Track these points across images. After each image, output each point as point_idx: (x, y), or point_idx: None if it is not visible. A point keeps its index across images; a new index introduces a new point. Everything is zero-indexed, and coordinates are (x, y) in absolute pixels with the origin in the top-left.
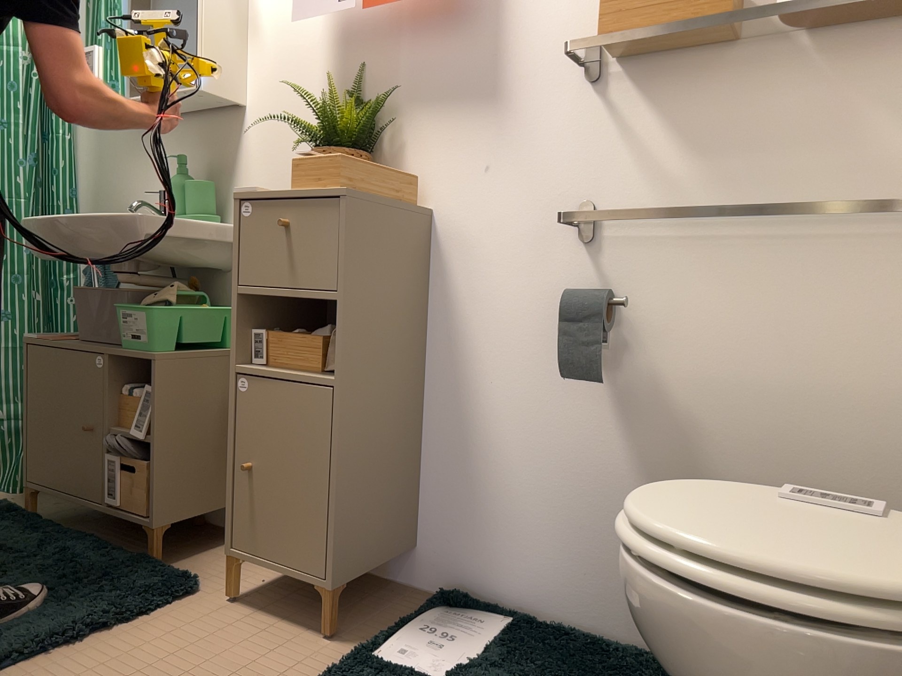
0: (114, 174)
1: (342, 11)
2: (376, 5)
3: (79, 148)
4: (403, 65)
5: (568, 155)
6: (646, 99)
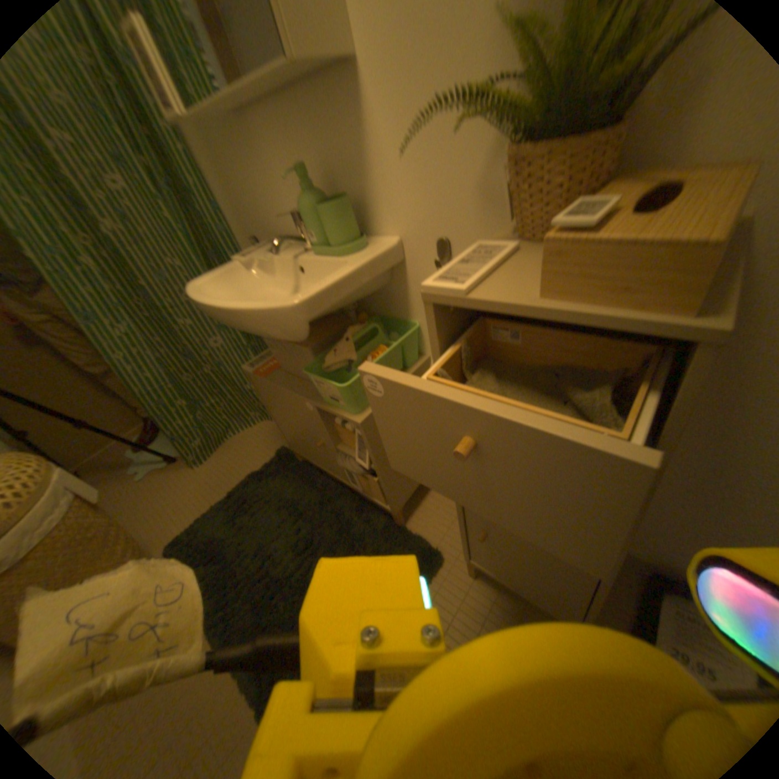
0: (234, 183)
1: None
2: None
3: (193, 156)
4: None
5: None
6: None
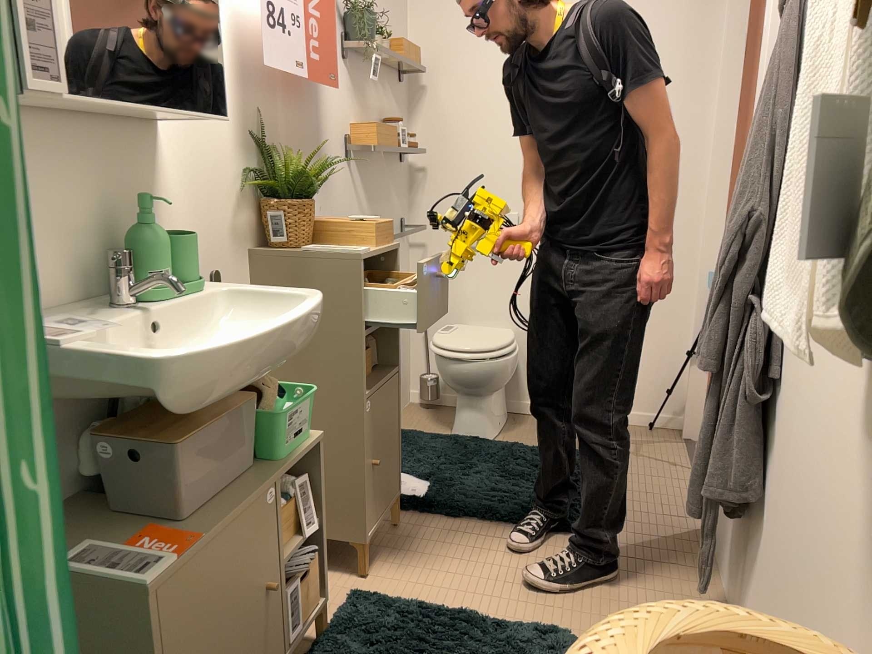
0: None
1: (300, 72)
2: (314, 78)
3: None
4: (282, 118)
5: (345, 201)
6: (361, 173)
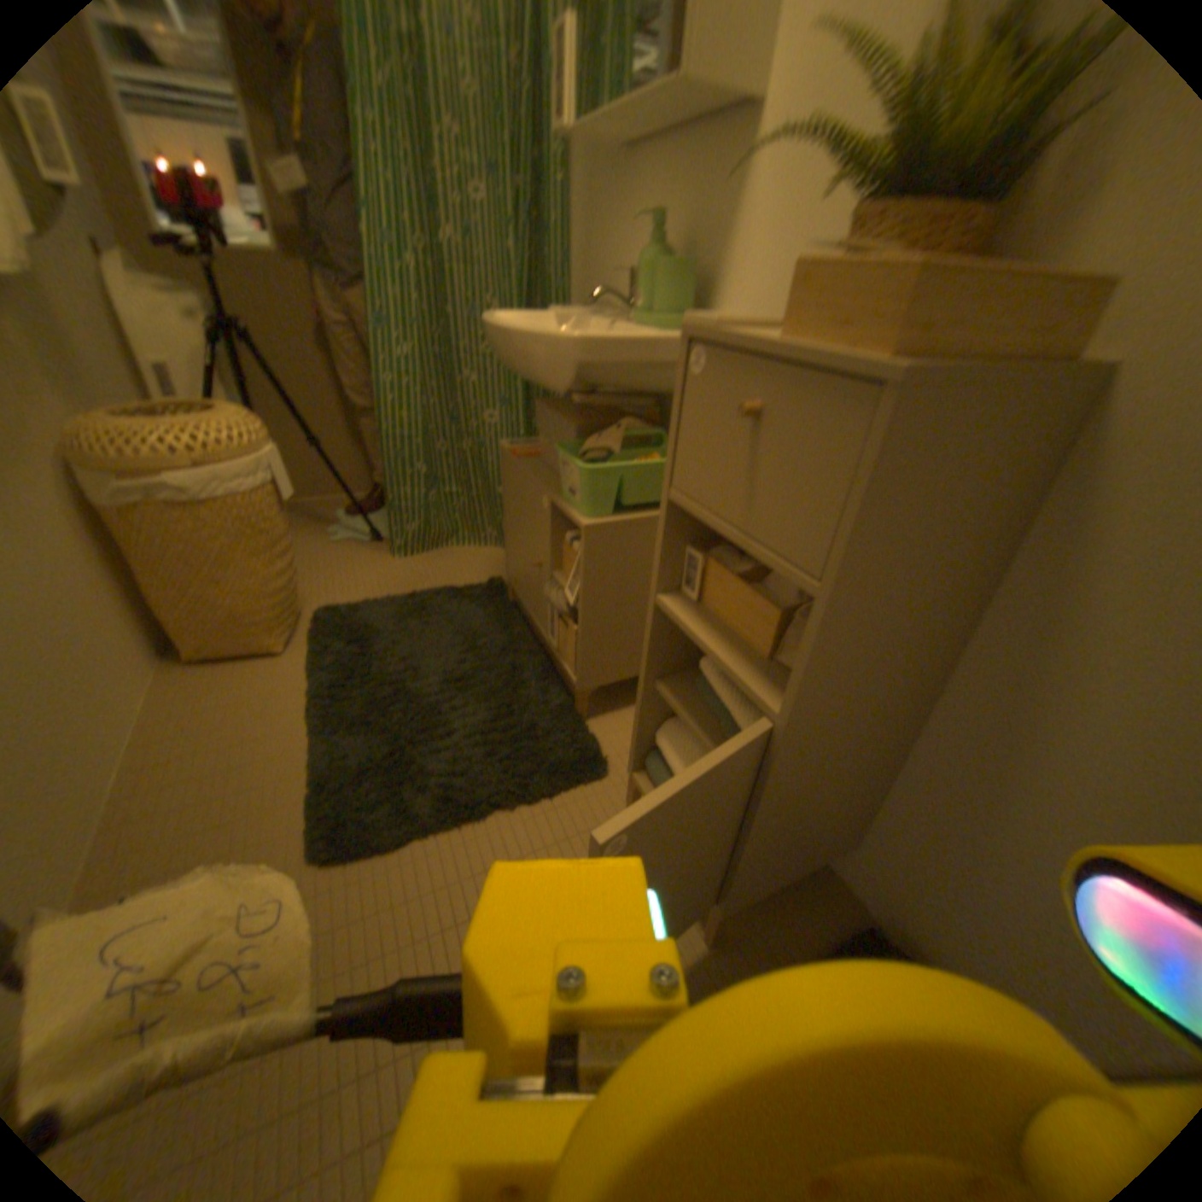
0: (593, 230)
1: None
2: None
3: (565, 191)
4: None
5: None
6: None
